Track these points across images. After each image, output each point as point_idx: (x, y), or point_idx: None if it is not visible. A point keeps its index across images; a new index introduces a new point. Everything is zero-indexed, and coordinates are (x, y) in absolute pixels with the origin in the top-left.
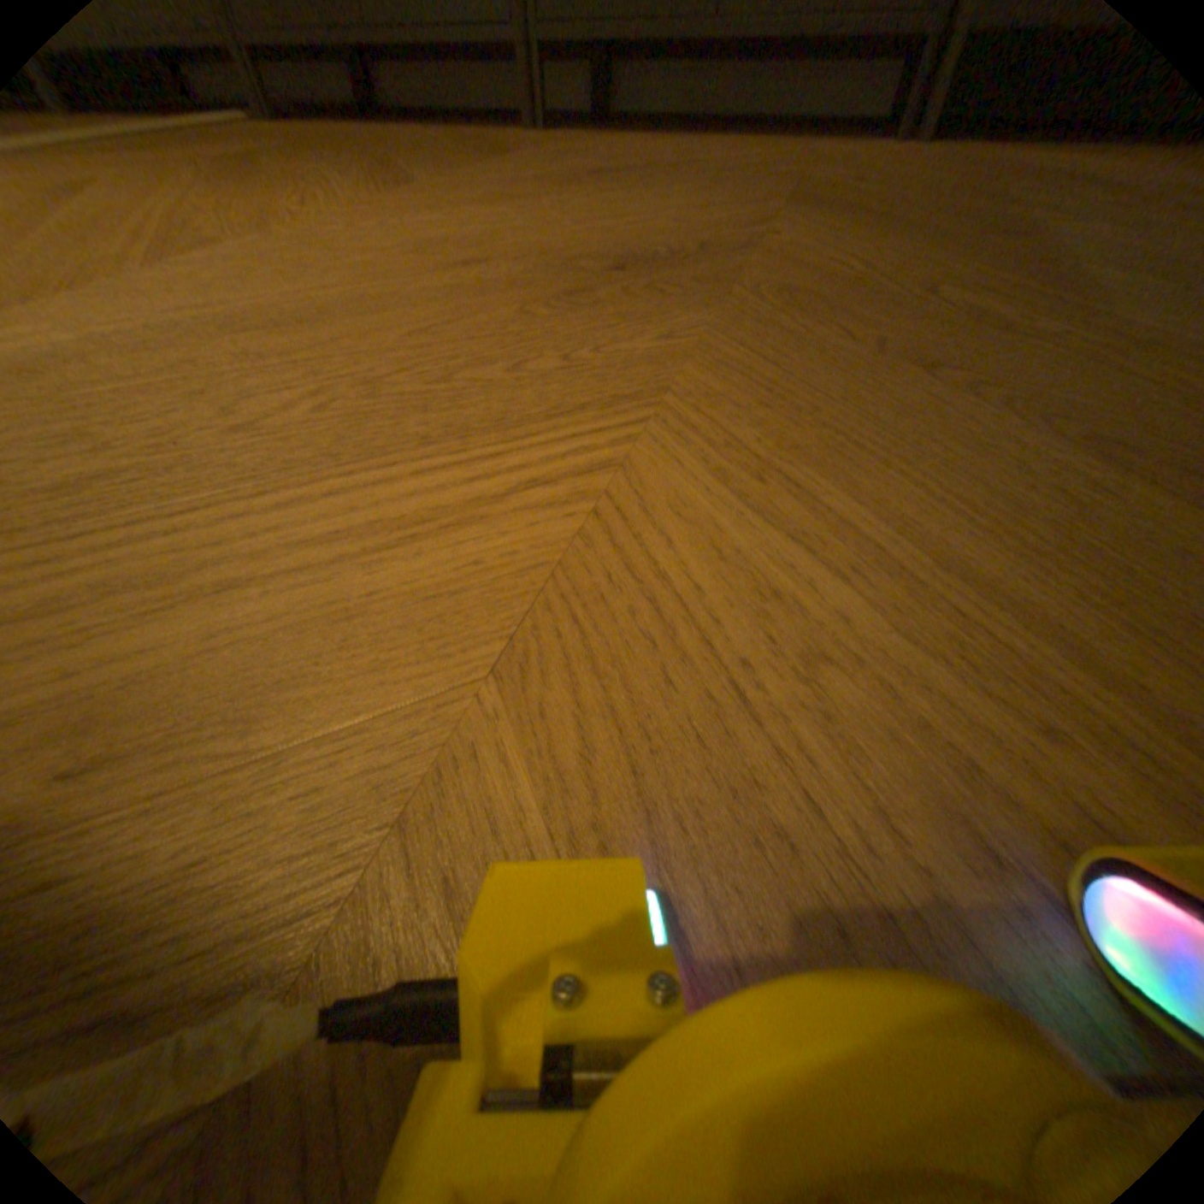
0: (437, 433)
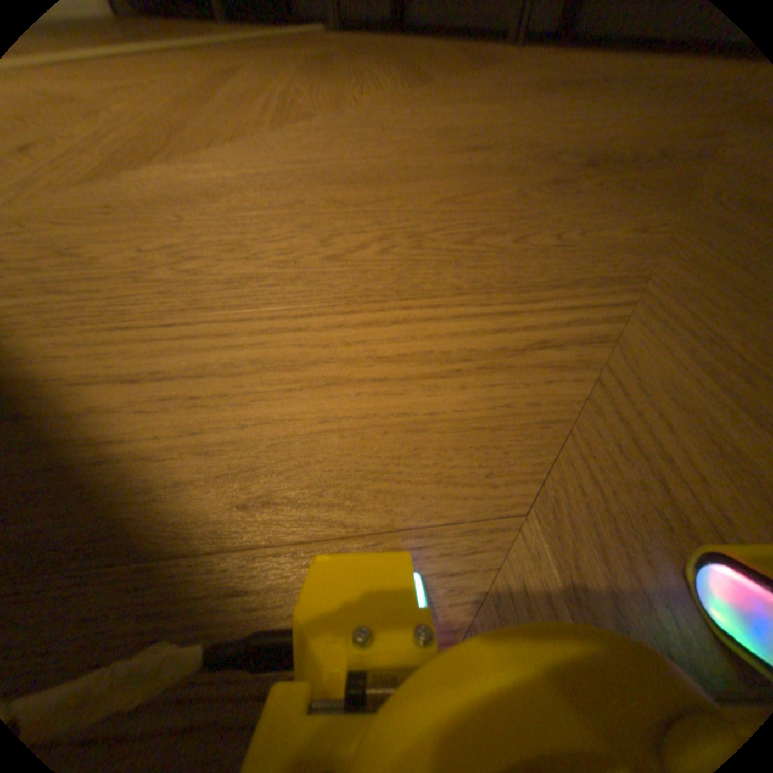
0: (467, 288)
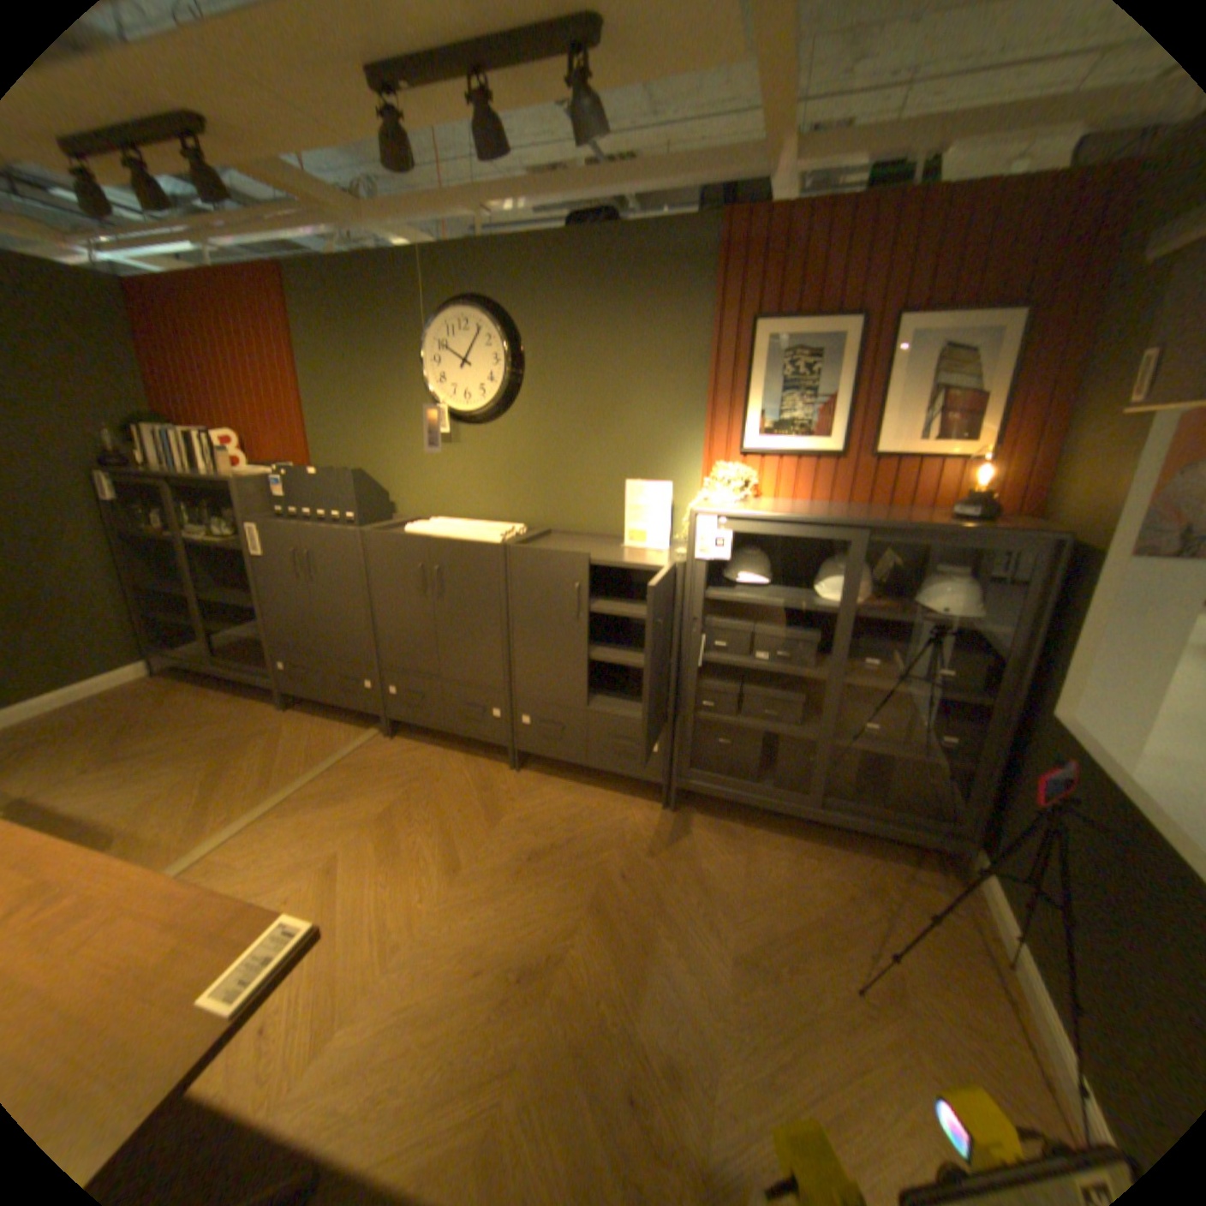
0: (461, 1091)
